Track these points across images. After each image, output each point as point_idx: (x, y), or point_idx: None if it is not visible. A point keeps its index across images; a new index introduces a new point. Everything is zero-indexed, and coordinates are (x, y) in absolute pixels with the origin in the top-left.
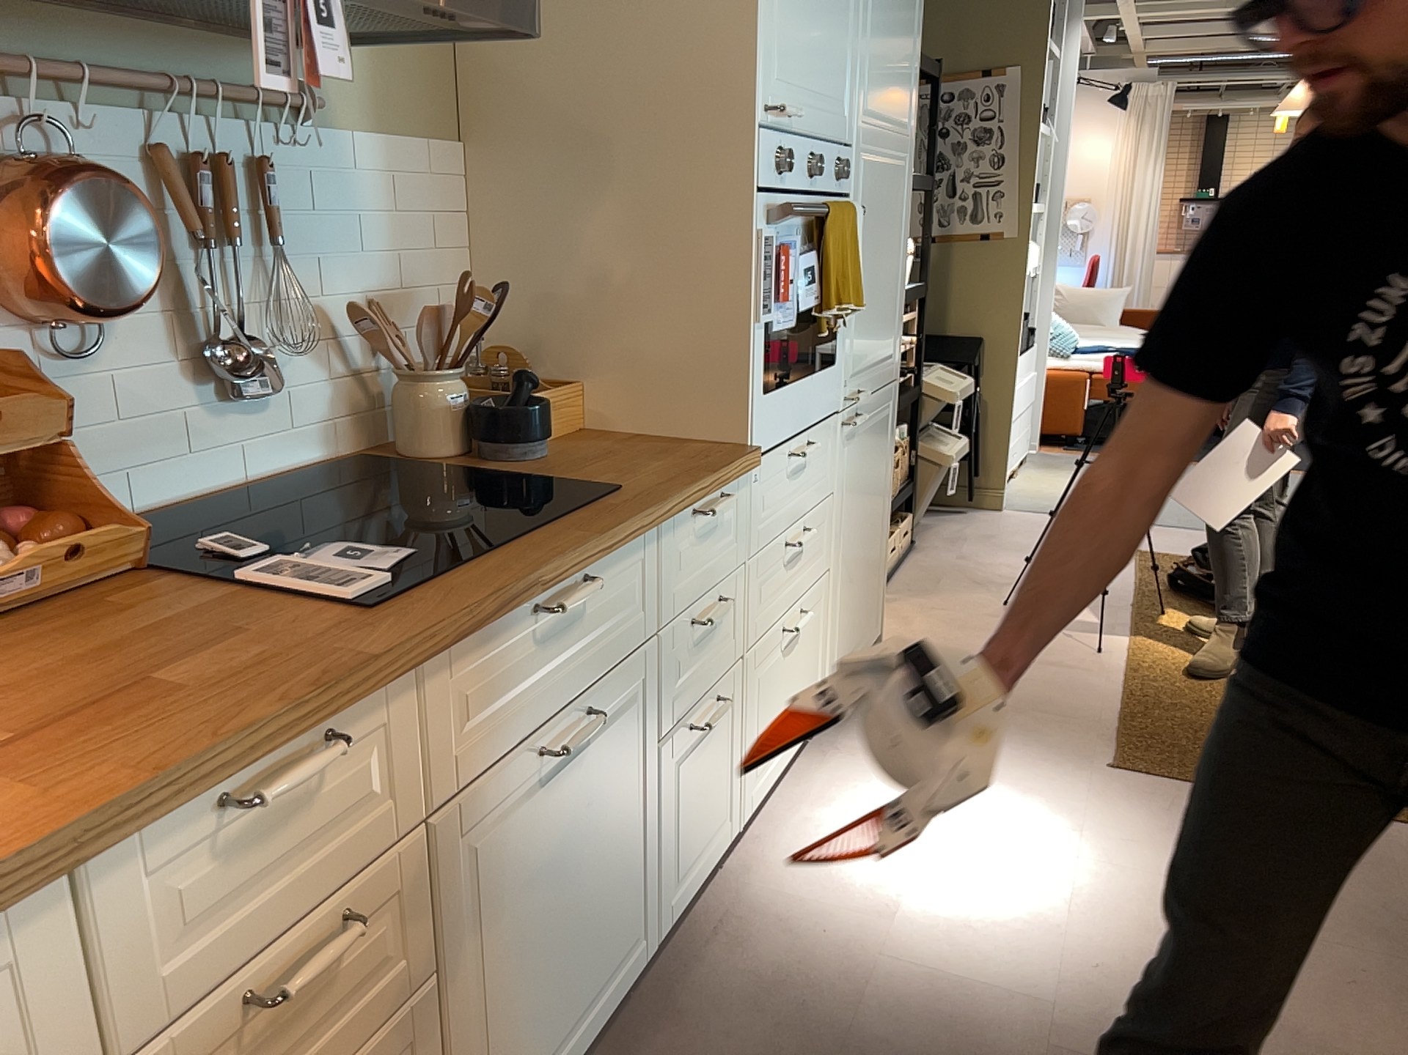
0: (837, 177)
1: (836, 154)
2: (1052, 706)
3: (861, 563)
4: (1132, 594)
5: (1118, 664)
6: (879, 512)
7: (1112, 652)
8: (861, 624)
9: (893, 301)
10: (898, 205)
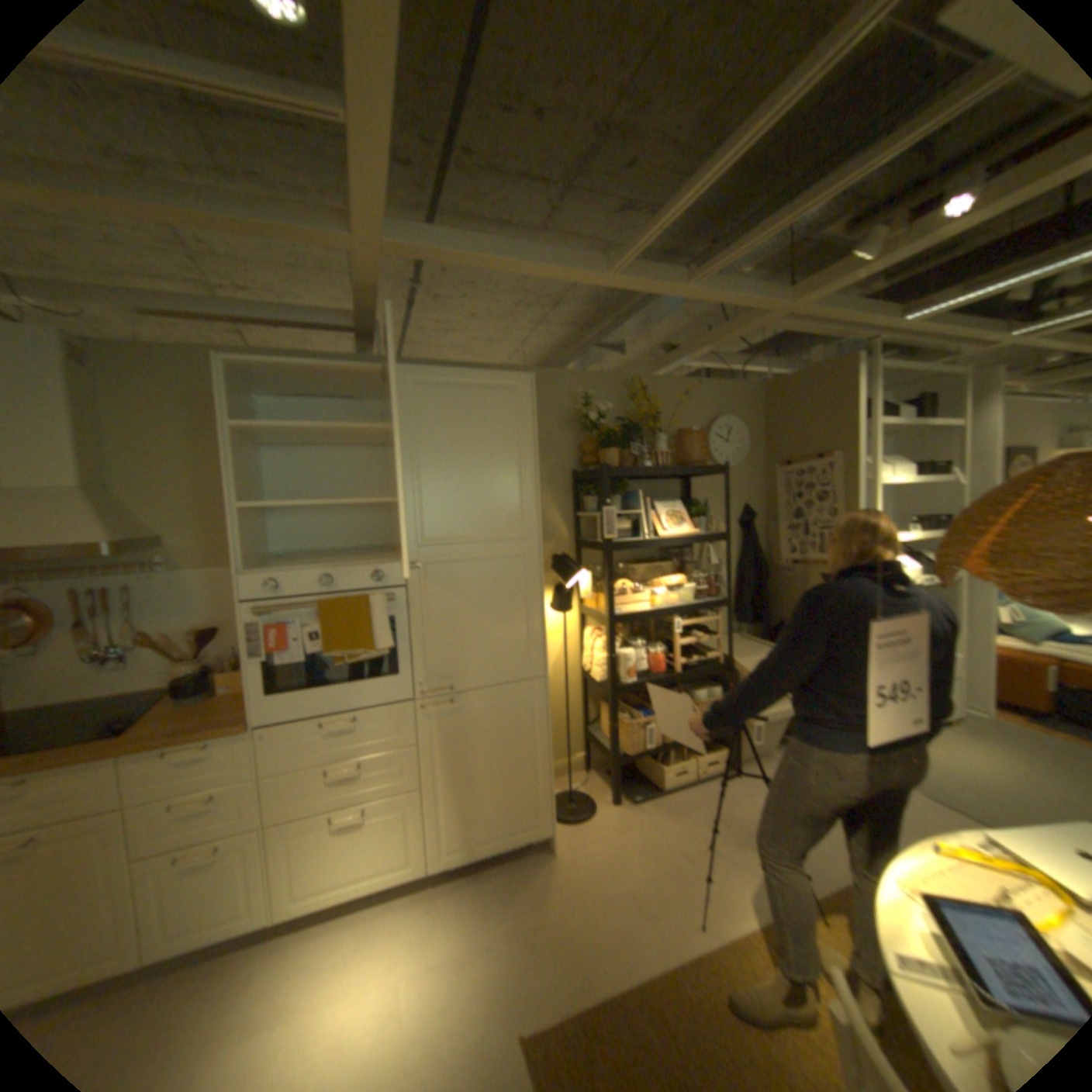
0: (372, 581)
1: (370, 570)
2: (585, 959)
3: (484, 790)
4: (836, 894)
5: (699, 955)
6: (520, 760)
7: (716, 941)
8: (498, 829)
9: (513, 634)
10: (510, 579)
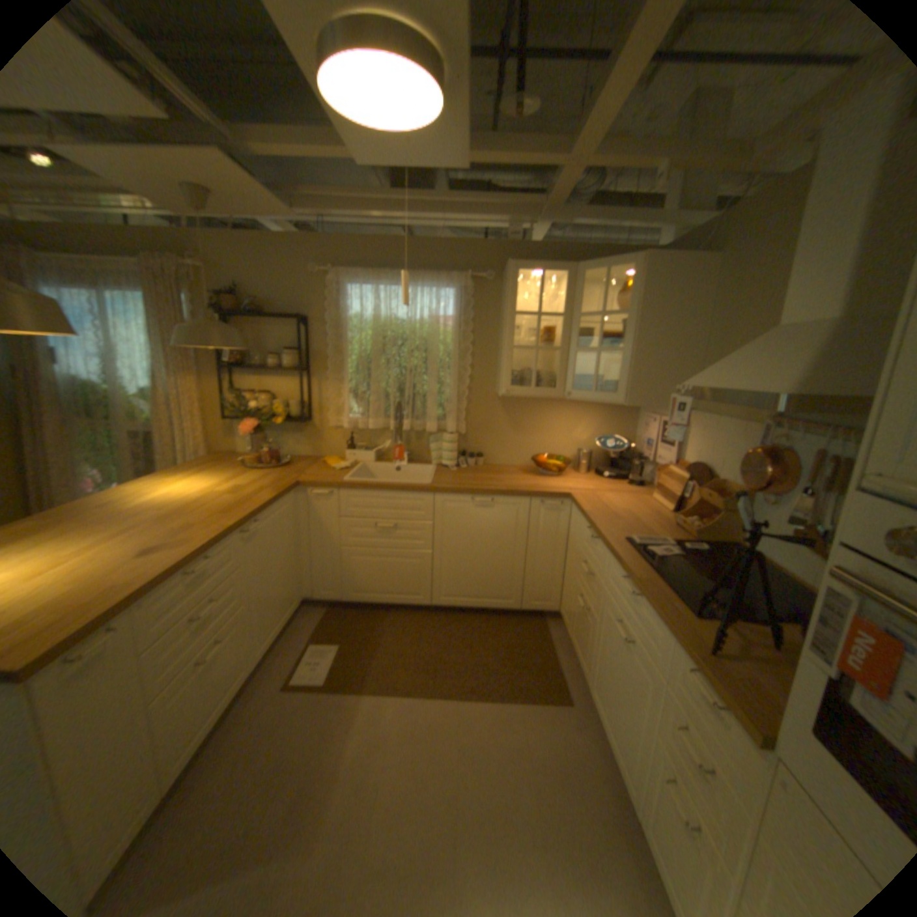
0: None
1: None
2: None
3: None
4: None
5: None
6: None
7: None
8: None
9: None
10: None
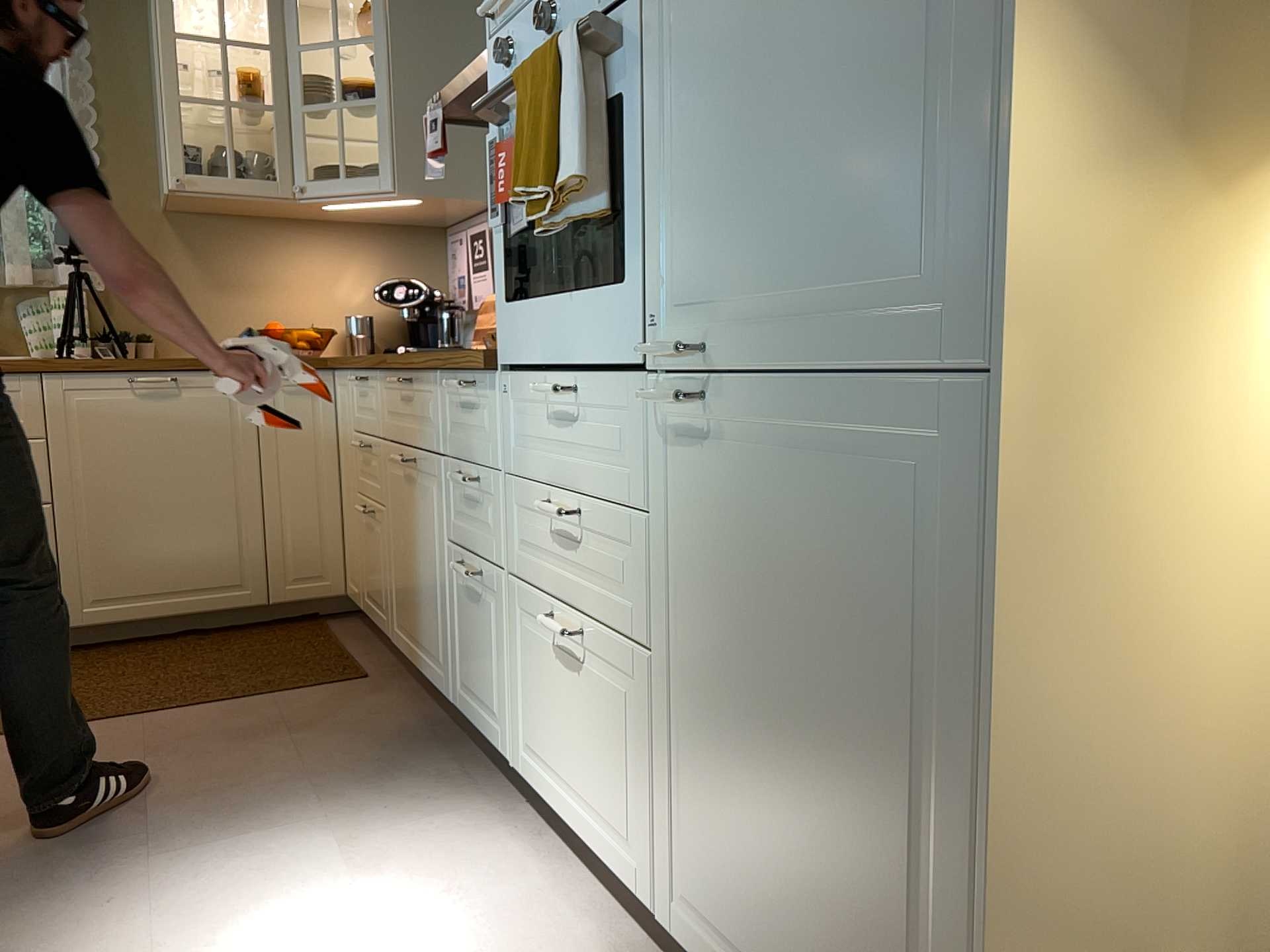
0: None
1: None
2: None
3: (777, 790)
4: None
5: None
6: (888, 763)
7: None
8: None
9: (896, 117)
10: None
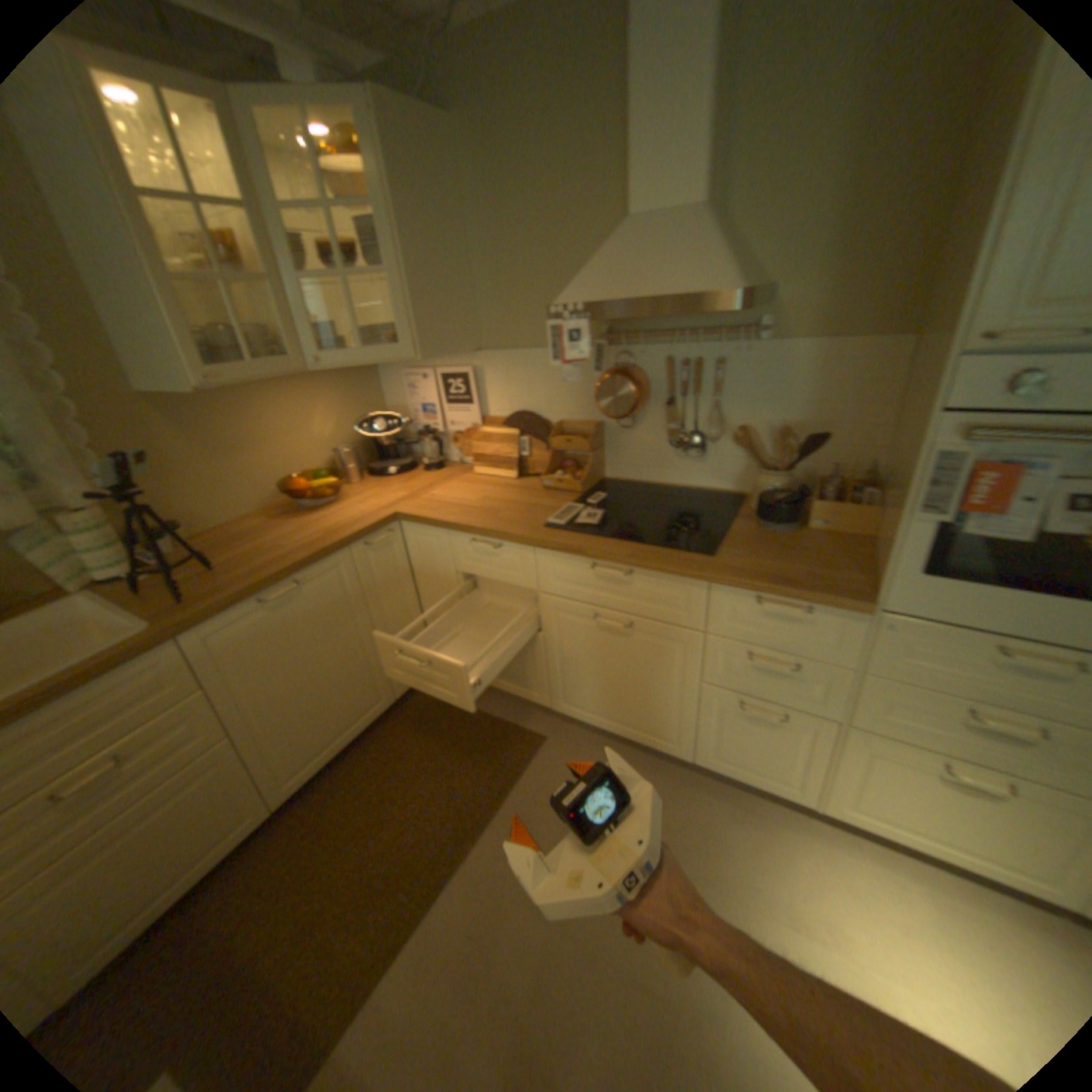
0: None
1: None
2: None
3: None
4: None
5: None
6: None
7: None
8: None
9: None
10: None
